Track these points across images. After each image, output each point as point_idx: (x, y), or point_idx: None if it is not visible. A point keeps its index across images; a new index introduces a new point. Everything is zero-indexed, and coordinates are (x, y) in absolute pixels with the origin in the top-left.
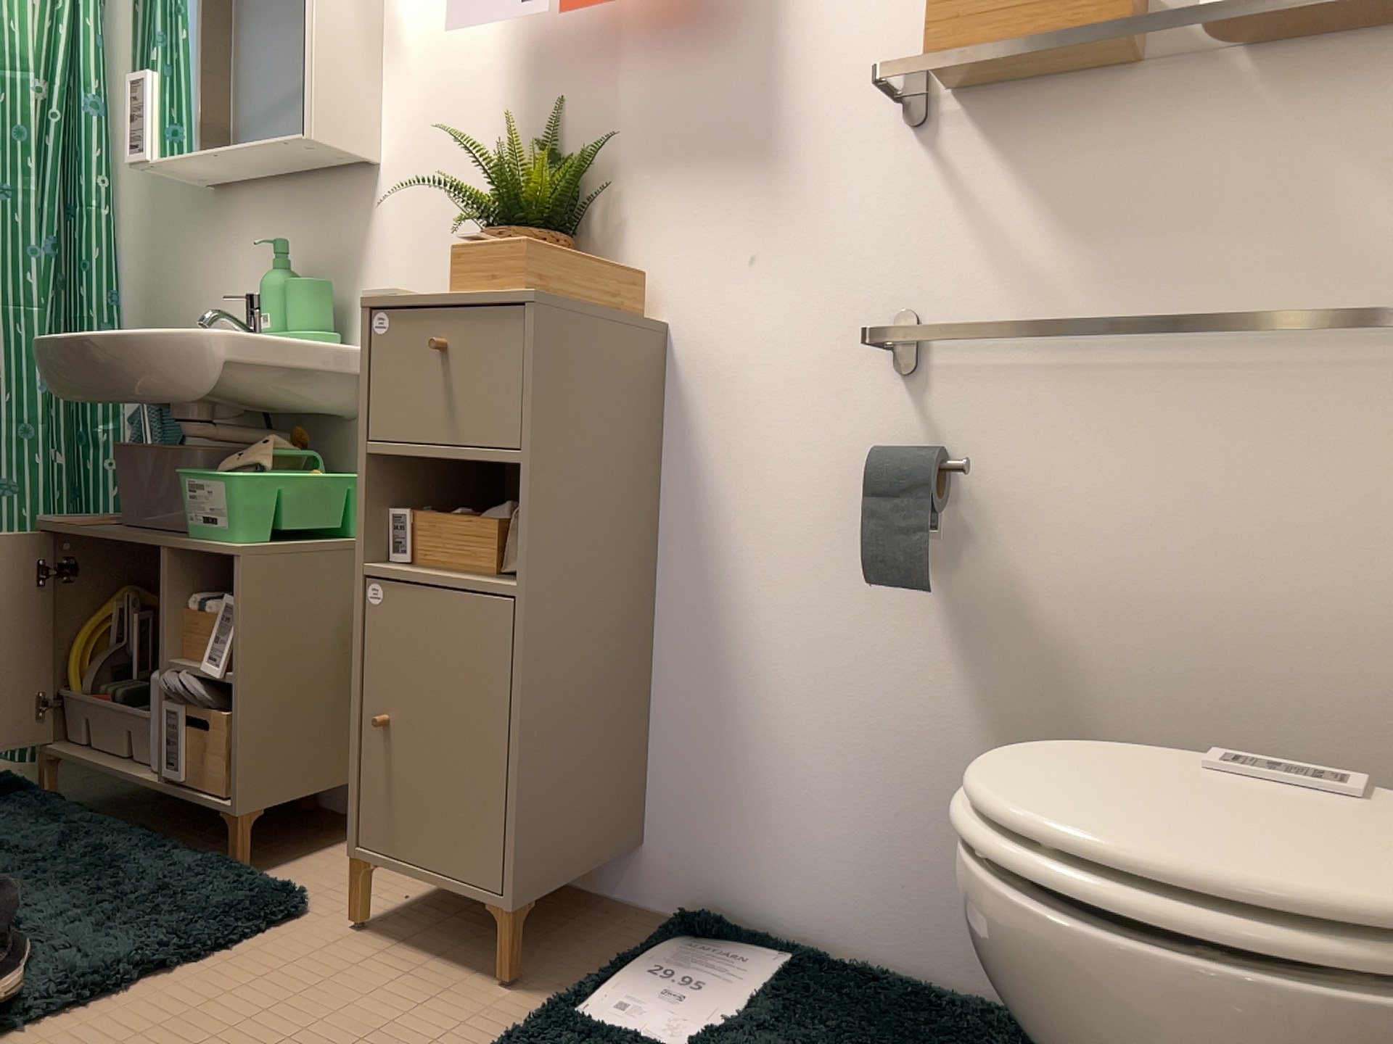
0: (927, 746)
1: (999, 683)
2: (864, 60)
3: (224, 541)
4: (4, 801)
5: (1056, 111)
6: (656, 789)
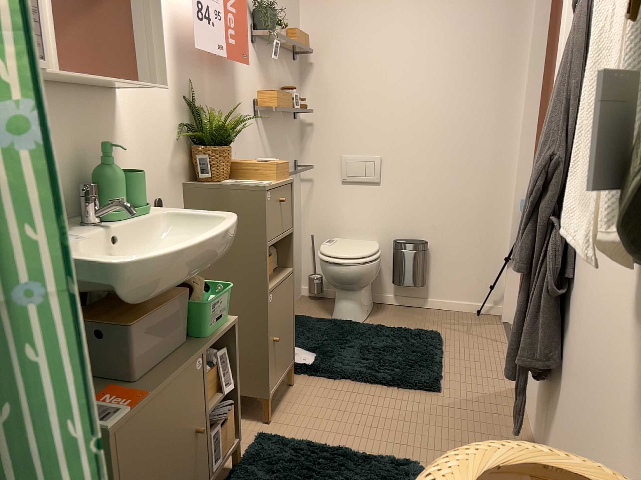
0: None
1: None
2: (249, 94)
3: (224, 326)
4: None
5: (270, 118)
6: None
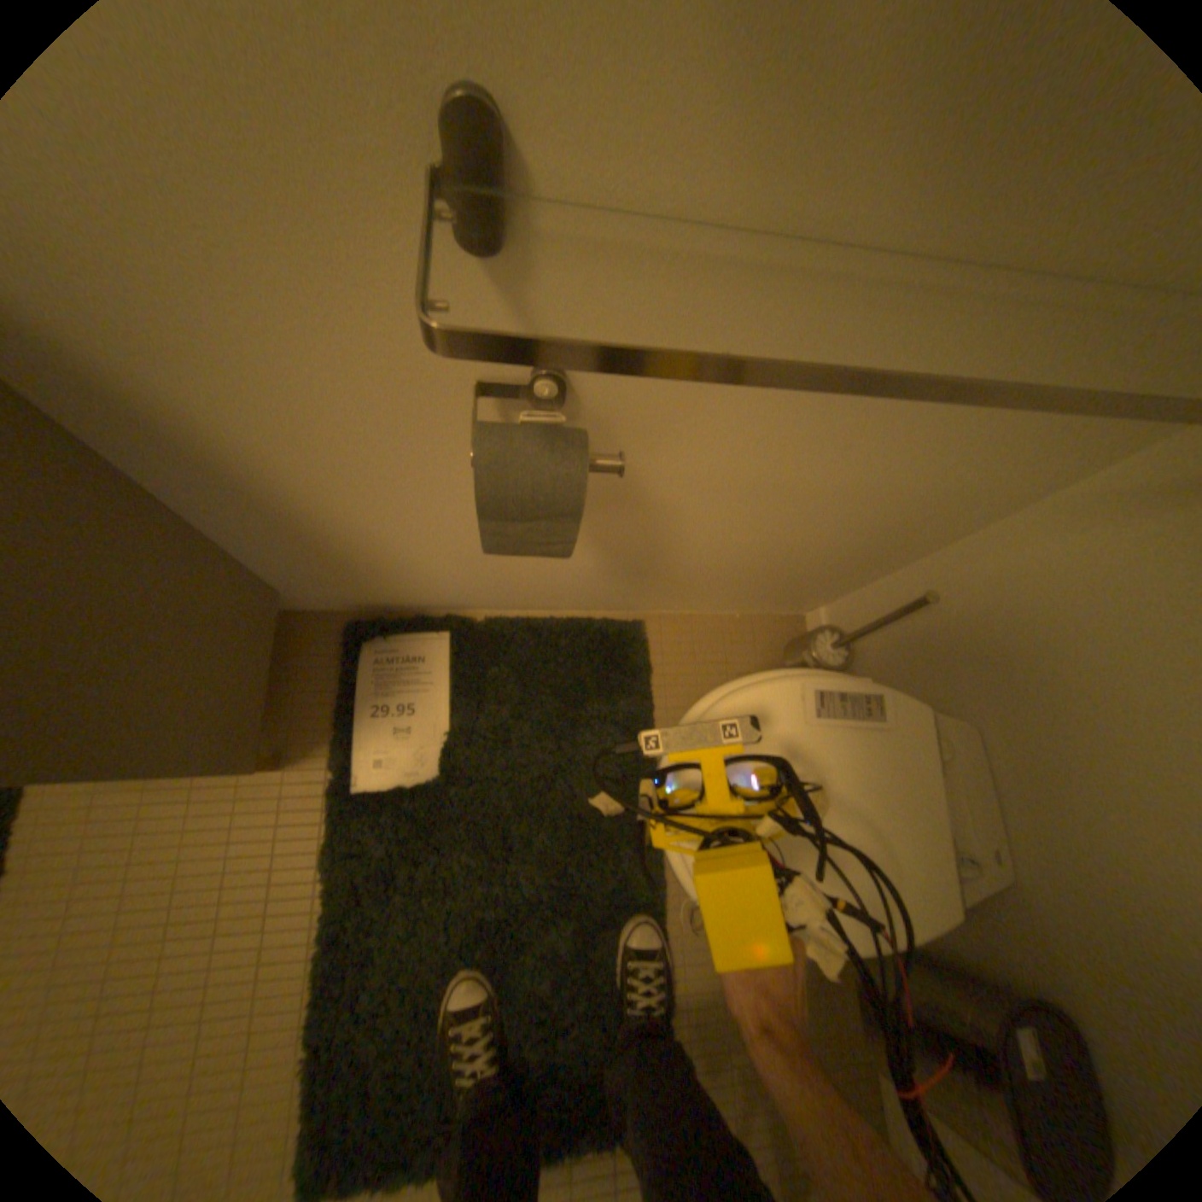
0: None
1: (606, 528)
2: None
3: None
4: None
5: None
6: (272, 579)
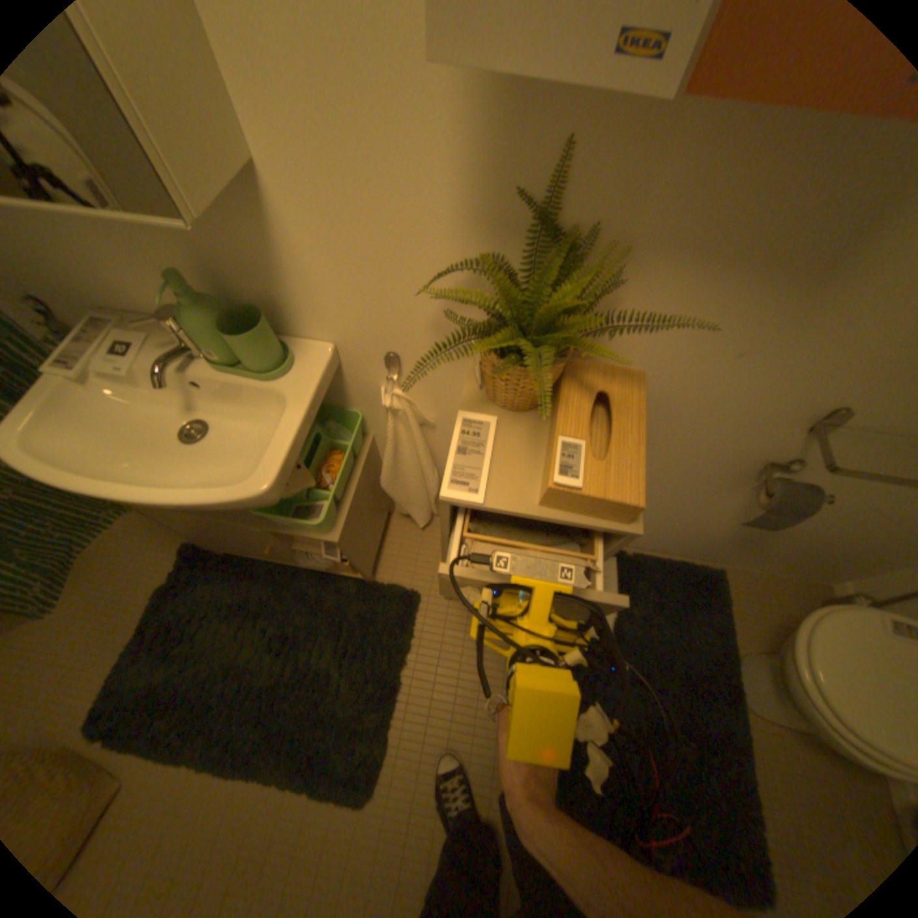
0: (704, 524)
1: (757, 518)
2: None
3: (307, 533)
4: (209, 581)
5: None
6: None
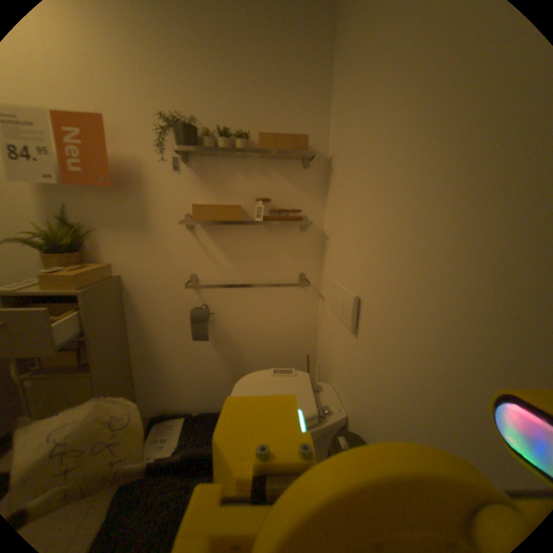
0: (211, 367)
1: (225, 351)
2: (174, 207)
3: None
4: None
5: (226, 228)
6: (138, 392)
